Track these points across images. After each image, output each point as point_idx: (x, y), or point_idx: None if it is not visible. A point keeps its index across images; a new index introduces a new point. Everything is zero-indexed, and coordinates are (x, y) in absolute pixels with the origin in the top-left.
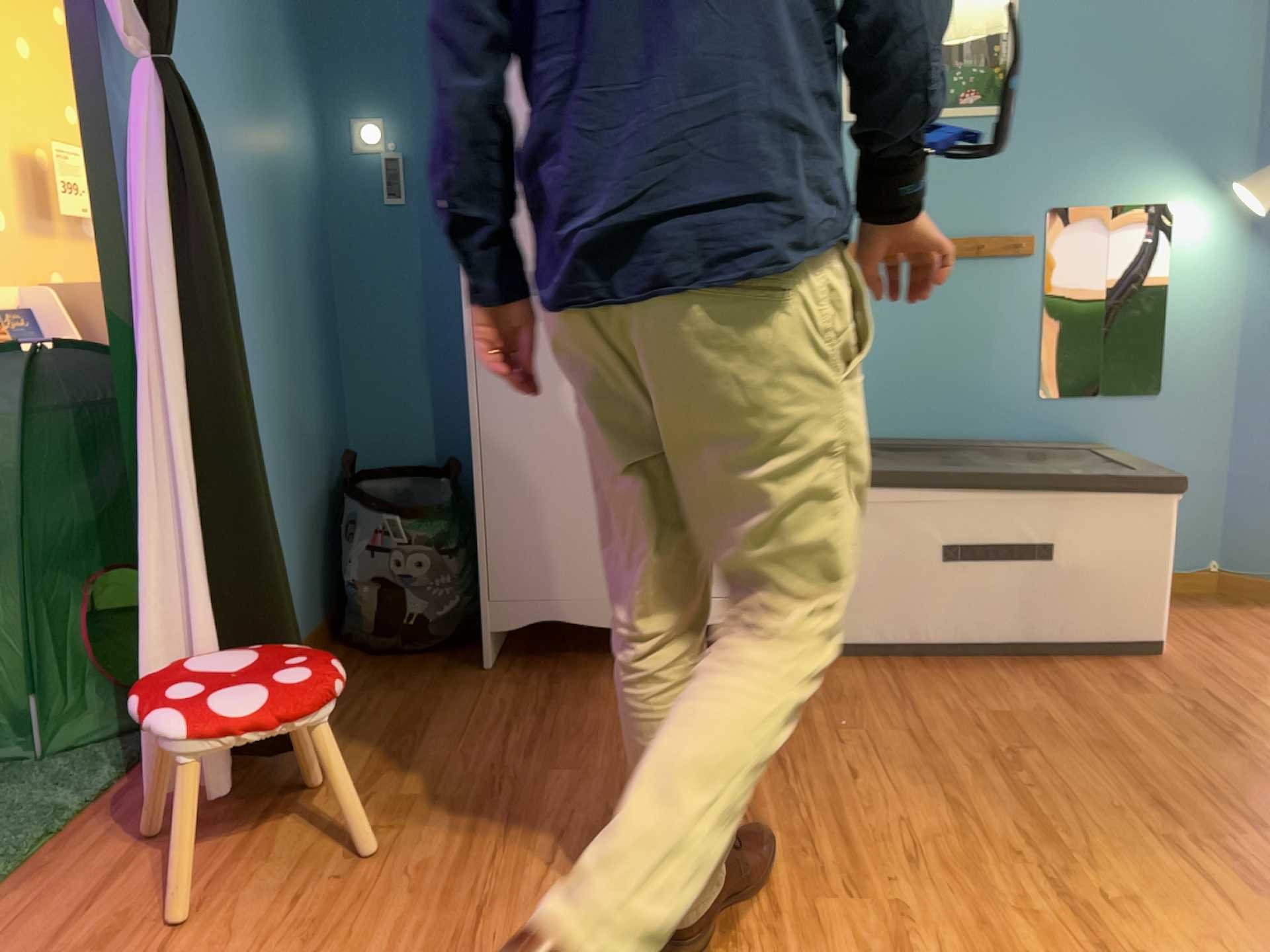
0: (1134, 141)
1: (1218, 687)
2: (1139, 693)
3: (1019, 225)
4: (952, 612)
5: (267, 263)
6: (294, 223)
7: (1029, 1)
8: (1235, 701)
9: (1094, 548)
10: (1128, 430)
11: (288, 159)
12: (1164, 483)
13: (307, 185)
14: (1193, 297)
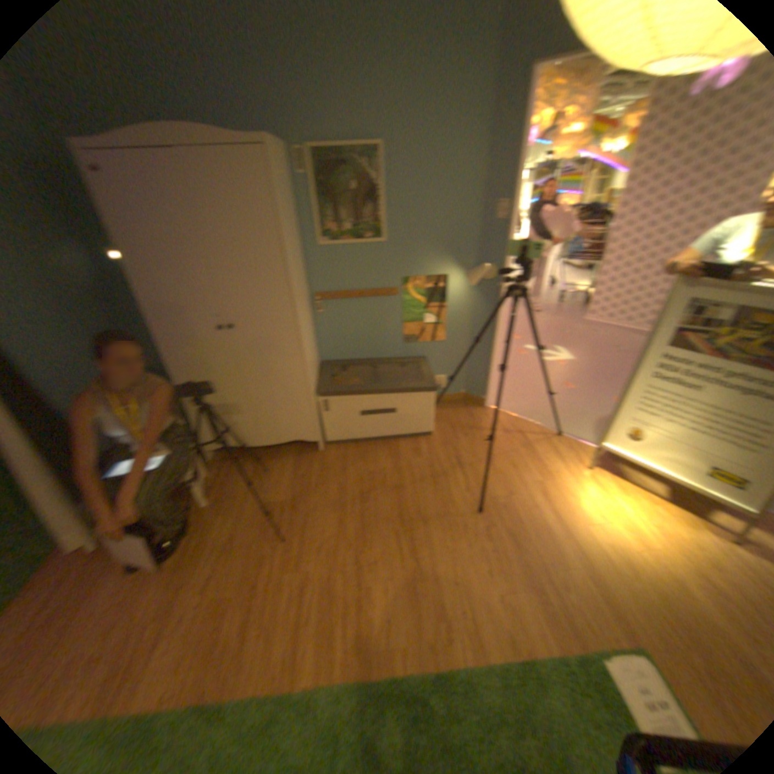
0: (433, 252)
1: (442, 452)
2: (417, 457)
3: (392, 285)
4: (365, 430)
5: (77, 335)
6: (89, 307)
7: (389, 194)
8: (444, 459)
9: (409, 410)
10: (434, 352)
11: (75, 282)
12: (430, 390)
13: (92, 286)
14: (455, 308)
